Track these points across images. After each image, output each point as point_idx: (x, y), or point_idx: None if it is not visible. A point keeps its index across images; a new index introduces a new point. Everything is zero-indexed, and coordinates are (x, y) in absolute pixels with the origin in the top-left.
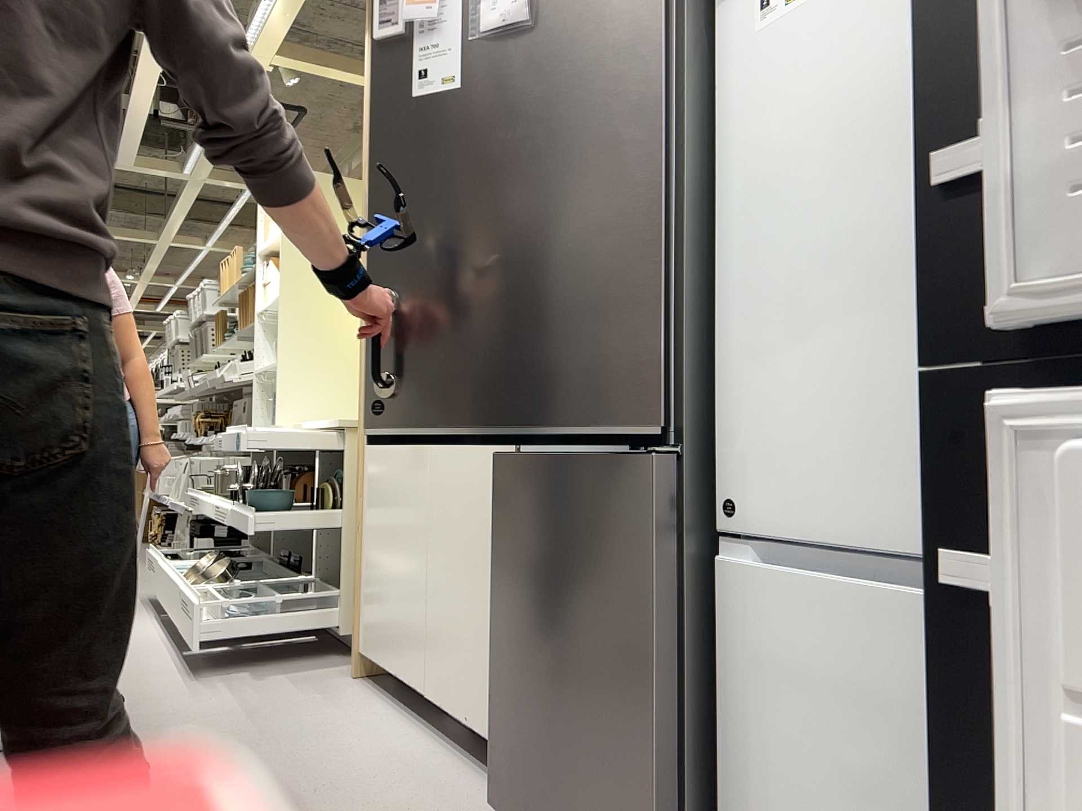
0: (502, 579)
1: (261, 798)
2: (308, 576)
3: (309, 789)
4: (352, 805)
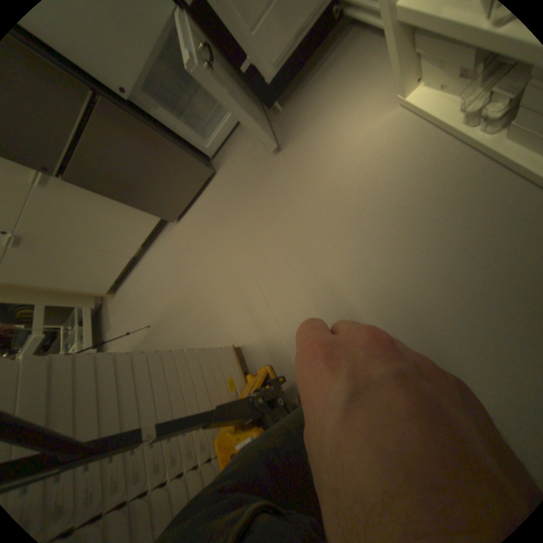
0: (112, 192)
1: (163, 285)
2: (62, 330)
3: (161, 275)
4: (167, 260)
